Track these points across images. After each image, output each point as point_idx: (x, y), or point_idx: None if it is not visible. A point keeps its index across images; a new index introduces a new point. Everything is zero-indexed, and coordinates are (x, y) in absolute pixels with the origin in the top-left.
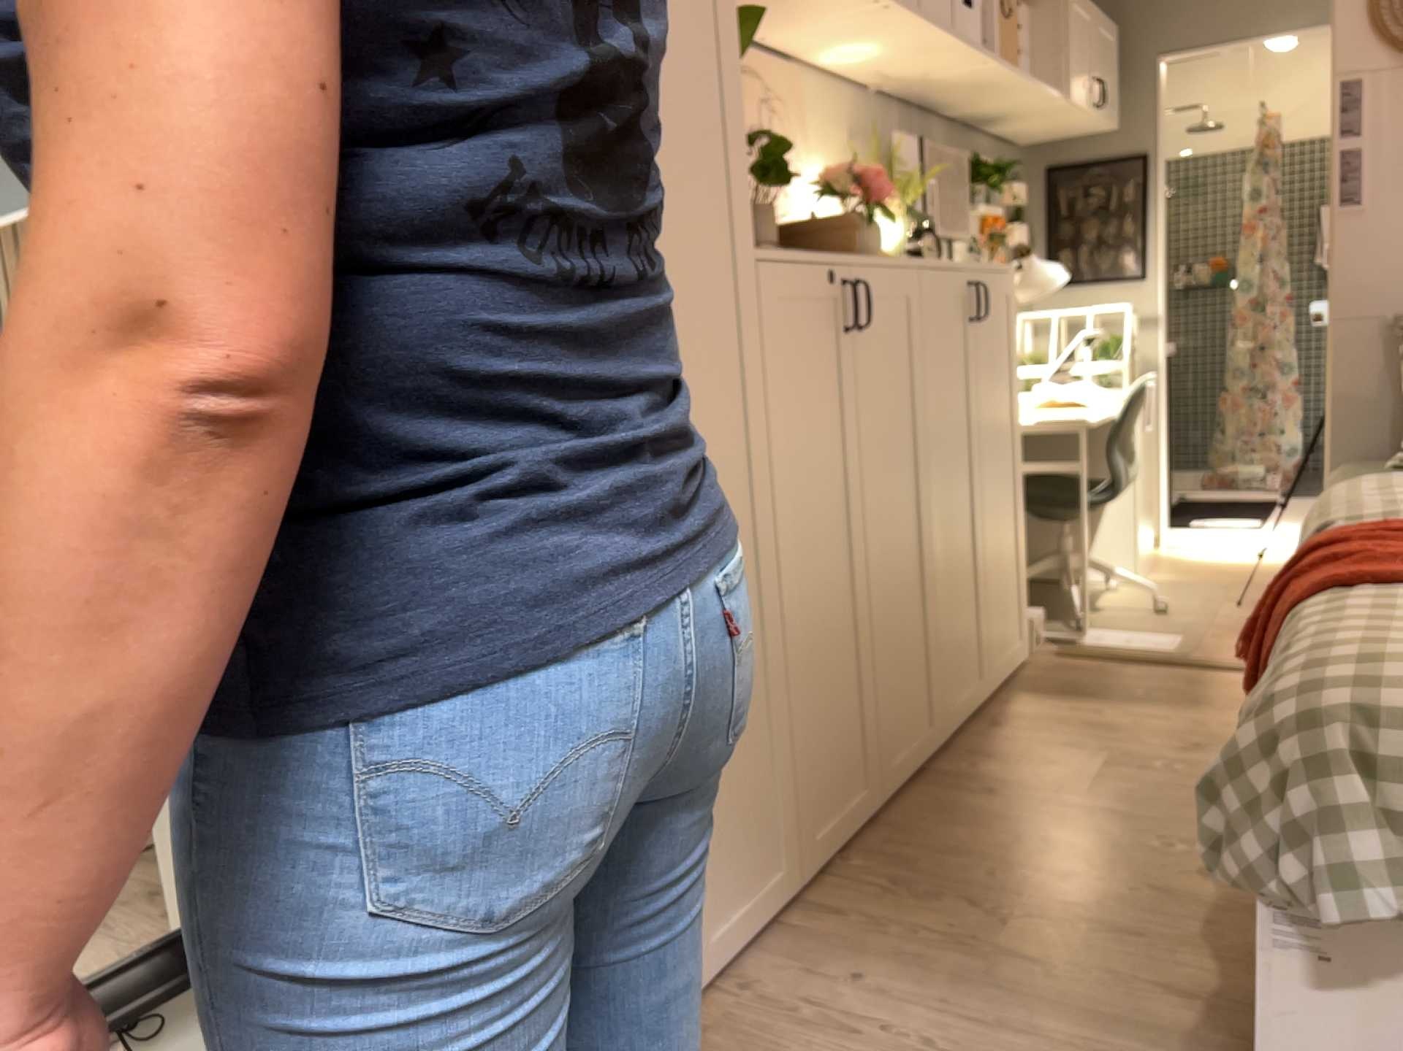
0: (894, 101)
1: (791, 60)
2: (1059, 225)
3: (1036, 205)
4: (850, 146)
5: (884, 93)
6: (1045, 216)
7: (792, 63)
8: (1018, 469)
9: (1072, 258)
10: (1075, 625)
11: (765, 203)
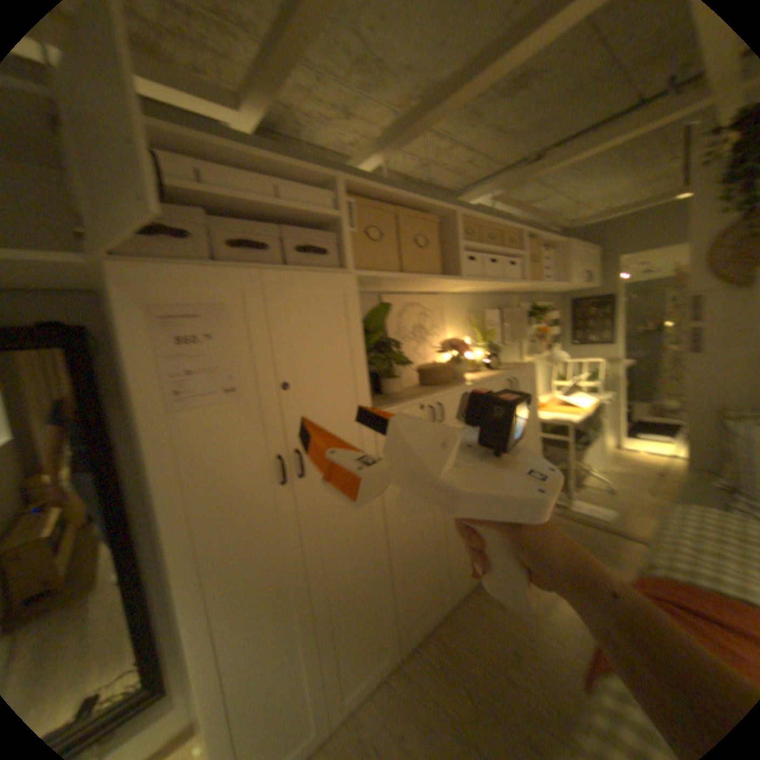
0: (494, 294)
1: (439, 295)
2: (579, 323)
3: (569, 315)
4: (468, 320)
5: (488, 293)
6: (573, 319)
7: (441, 295)
8: (540, 445)
9: (584, 336)
10: (572, 500)
11: (397, 379)
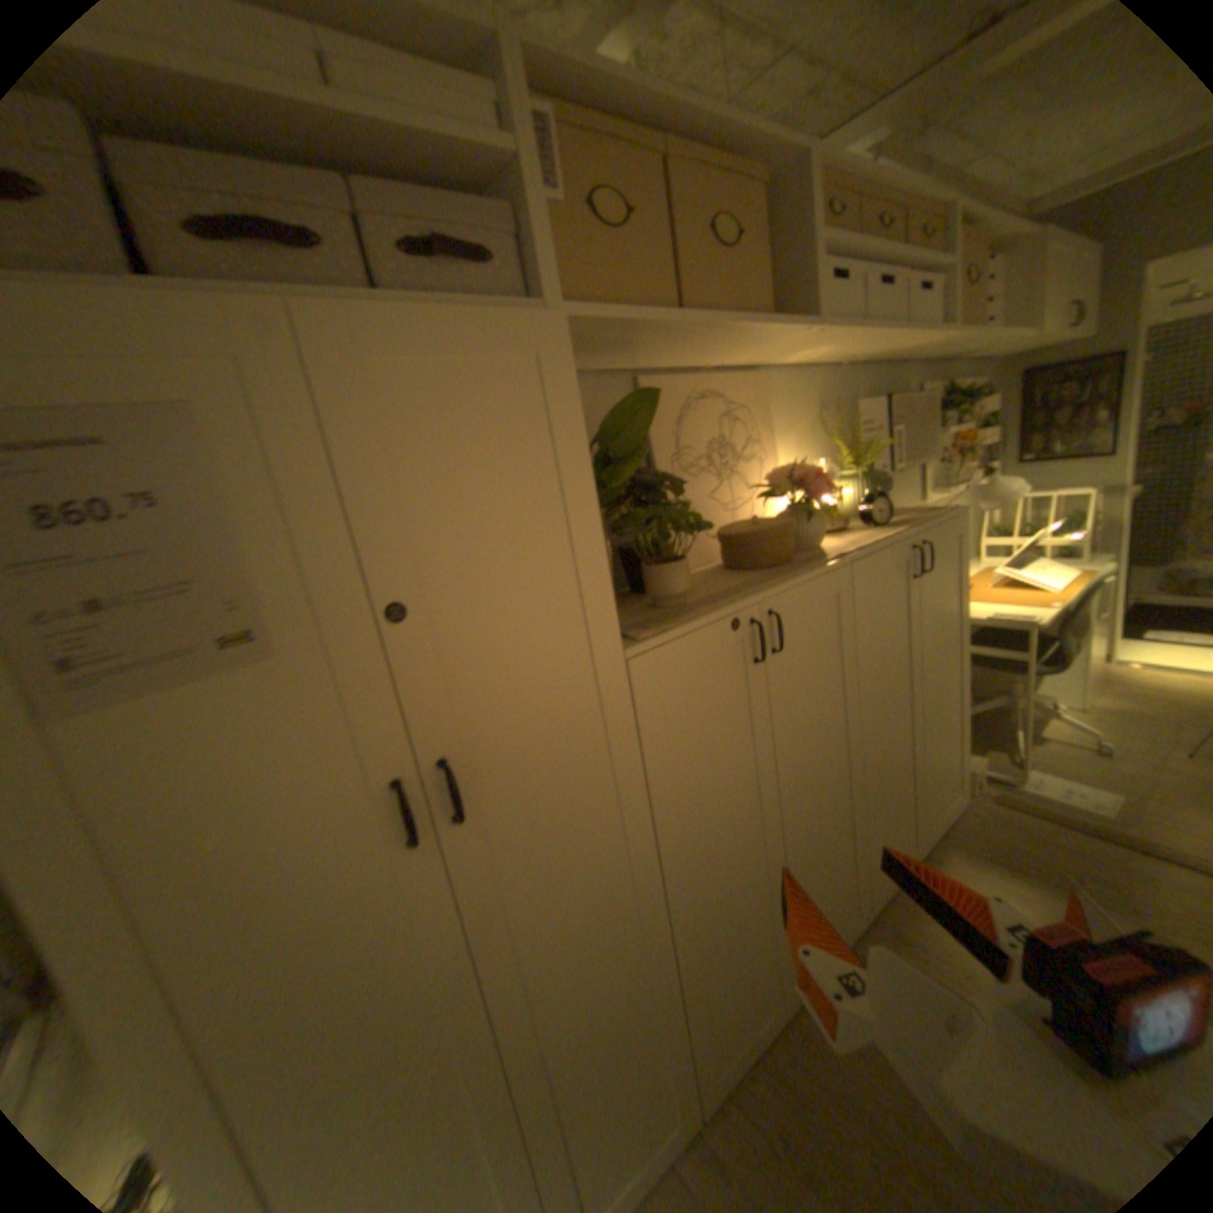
0: (873, 365)
1: (762, 369)
2: (1037, 417)
3: (1016, 403)
4: (820, 423)
5: (862, 363)
6: (1024, 411)
7: (765, 370)
8: (968, 670)
9: (1046, 443)
10: (1021, 768)
11: (678, 563)
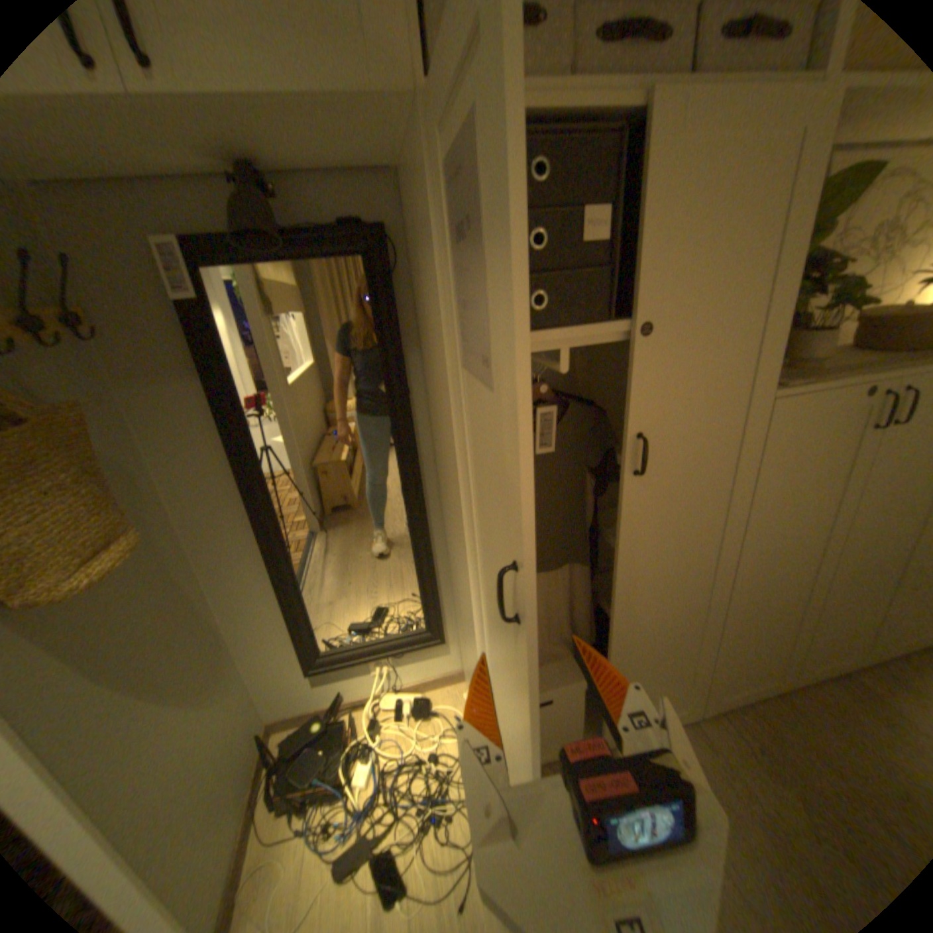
0: None
1: None
2: None
3: None
4: None
5: None
6: None
7: None
8: None
9: None
10: None
11: (831, 333)
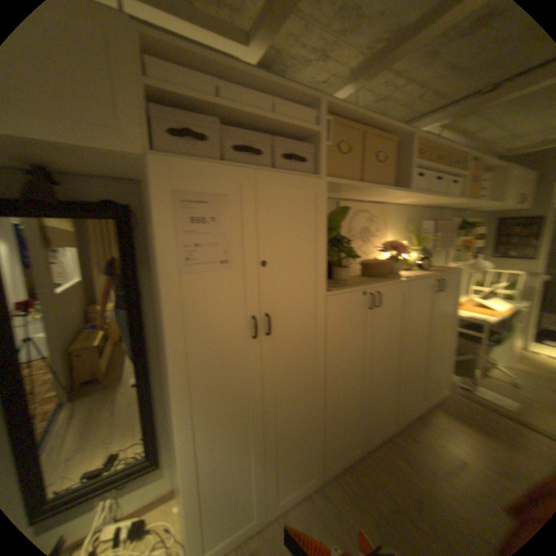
0: (431, 208)
1: (386, 204)
2: (503, 239)
3: (494, 231)
4: (406, 228)
5: (427, 207)
6: (497, 235)
7: (387, 205)
8: (457, 337)
9: (506, 250)
10: (477, 386)
11: (347, 269)
